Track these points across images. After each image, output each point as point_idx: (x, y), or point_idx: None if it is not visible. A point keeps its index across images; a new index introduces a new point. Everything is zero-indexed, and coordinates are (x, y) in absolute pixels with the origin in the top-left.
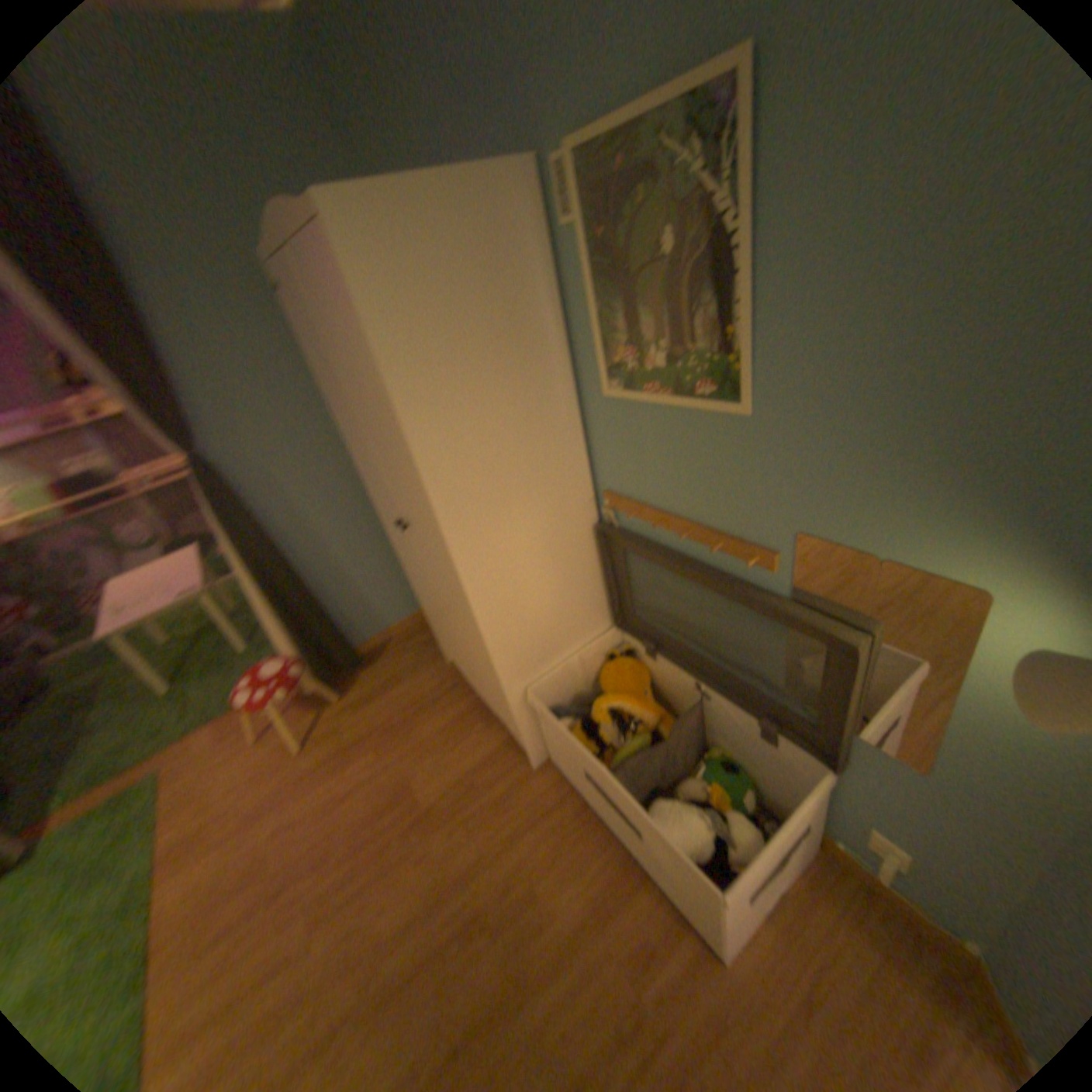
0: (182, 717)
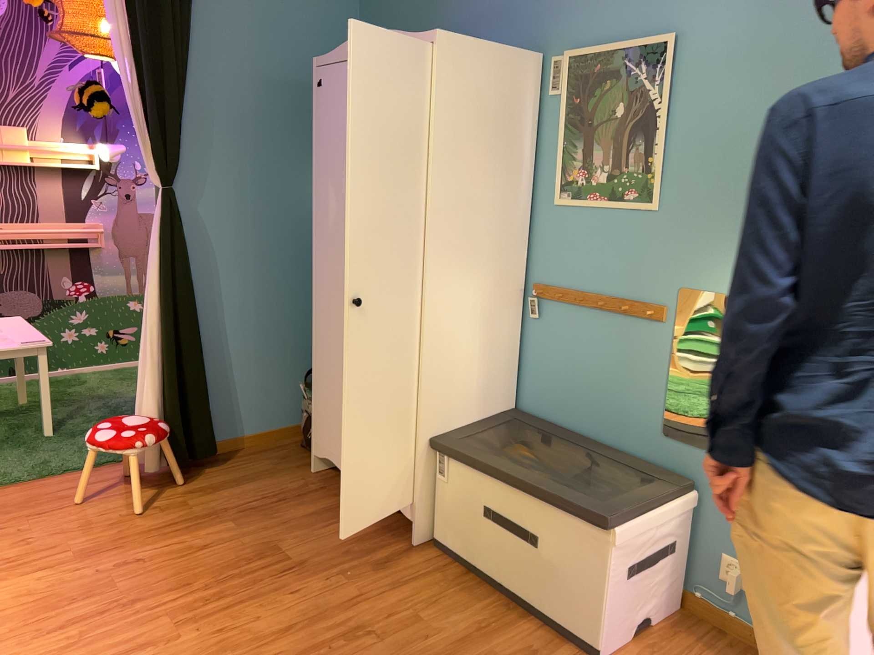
0: None
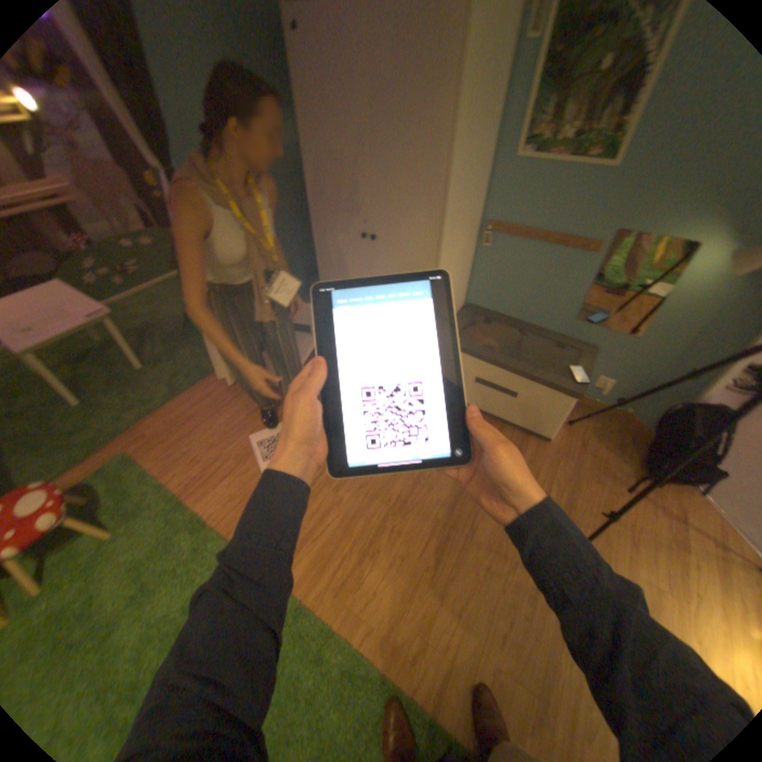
0: (116, 418)
